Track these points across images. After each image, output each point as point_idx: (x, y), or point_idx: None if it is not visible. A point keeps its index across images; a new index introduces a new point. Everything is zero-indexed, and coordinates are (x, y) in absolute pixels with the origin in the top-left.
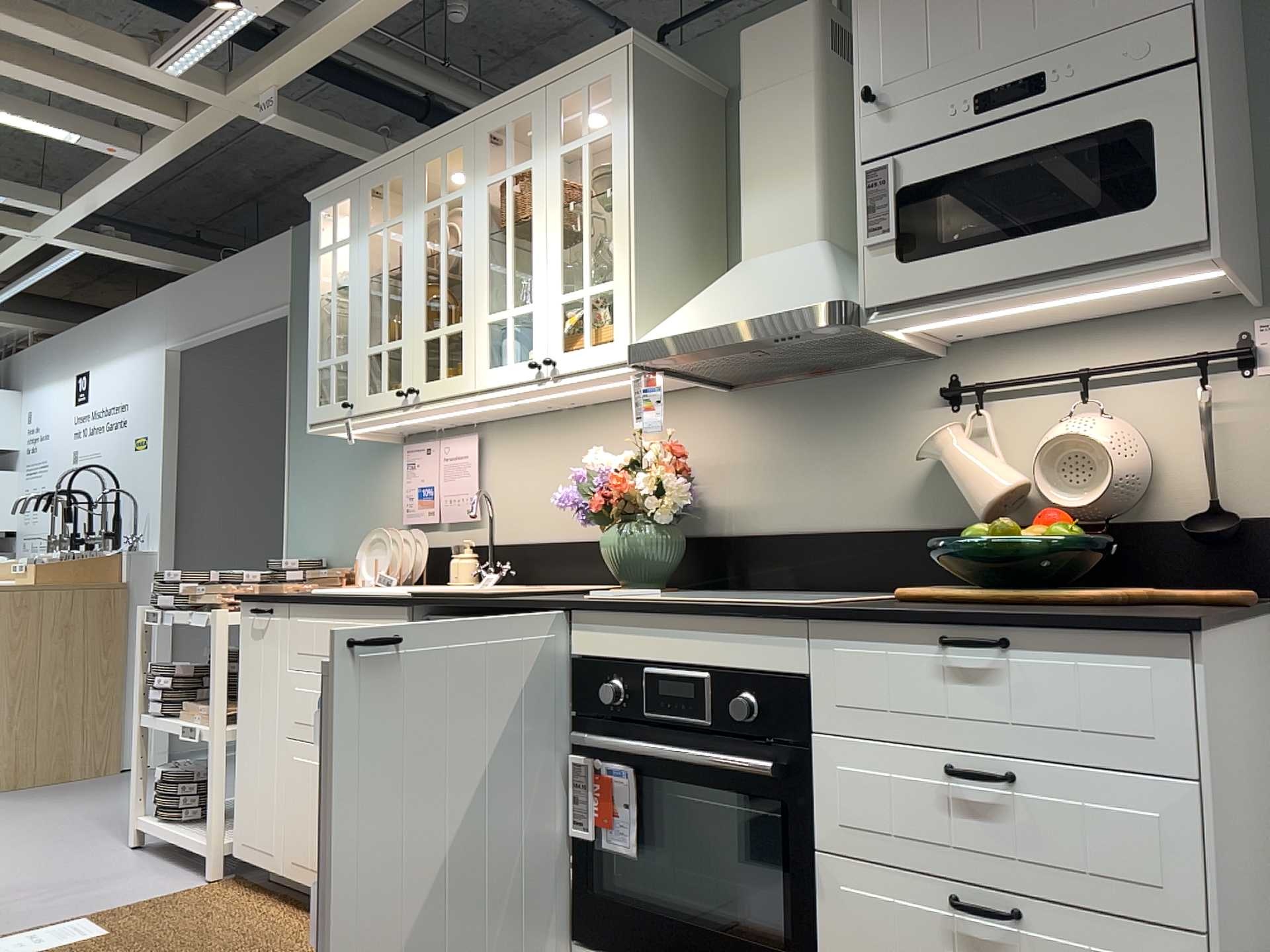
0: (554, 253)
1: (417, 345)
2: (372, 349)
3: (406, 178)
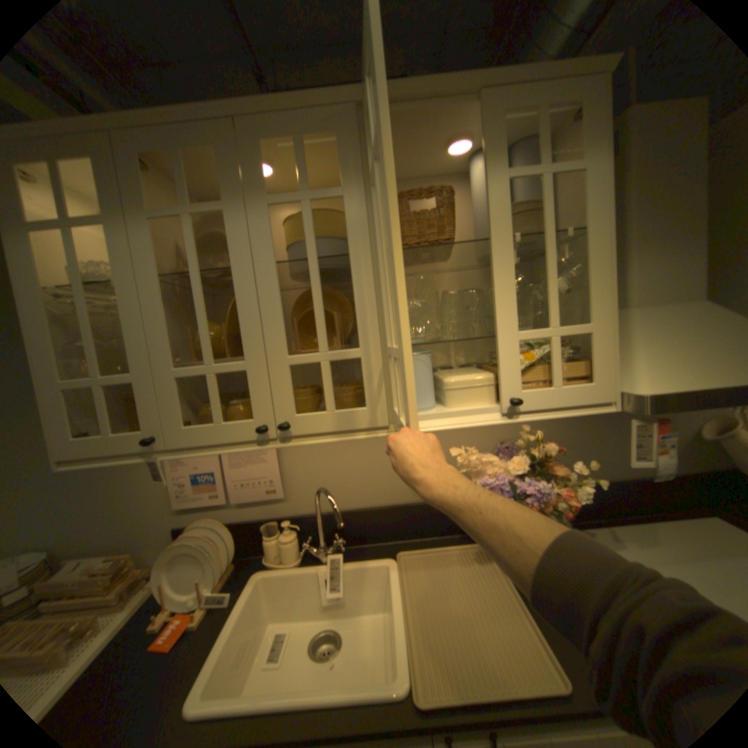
0: (508, 287)
1: (280, 371)
2: (184, 370)
3: (221, 149)
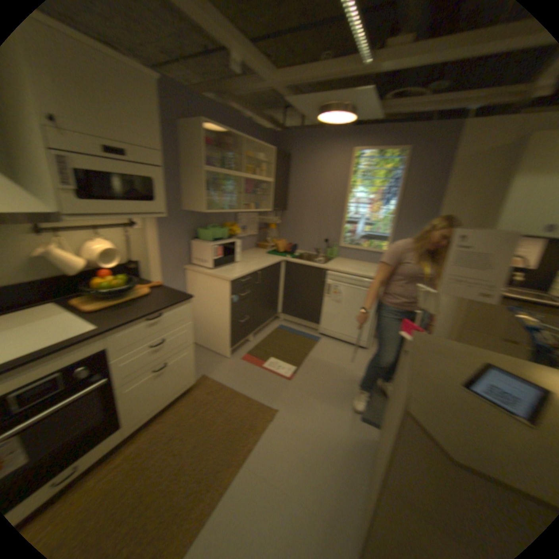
0: None
1: None
2: None
3: None
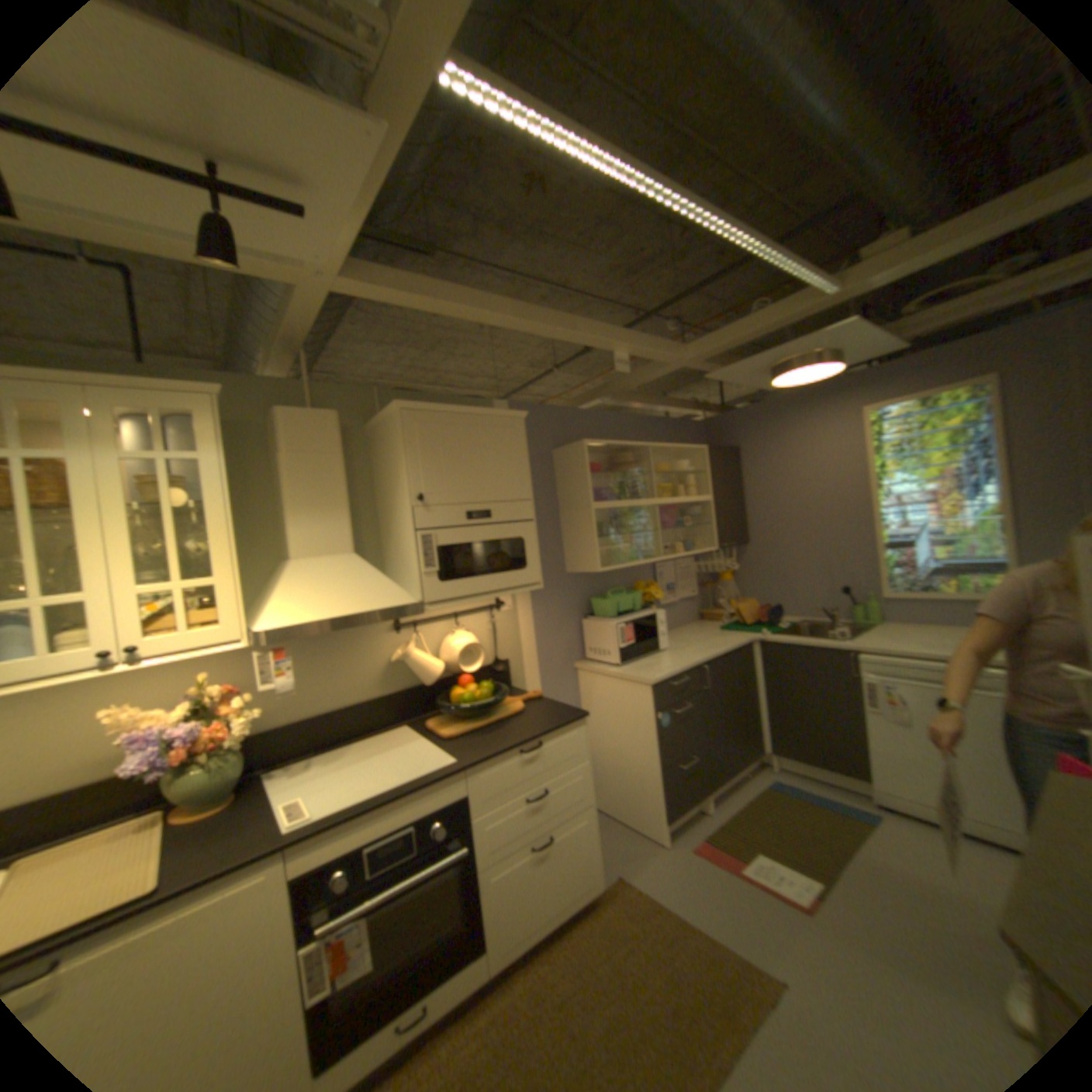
0: (121, 548)
1: None
2: None
3: None
